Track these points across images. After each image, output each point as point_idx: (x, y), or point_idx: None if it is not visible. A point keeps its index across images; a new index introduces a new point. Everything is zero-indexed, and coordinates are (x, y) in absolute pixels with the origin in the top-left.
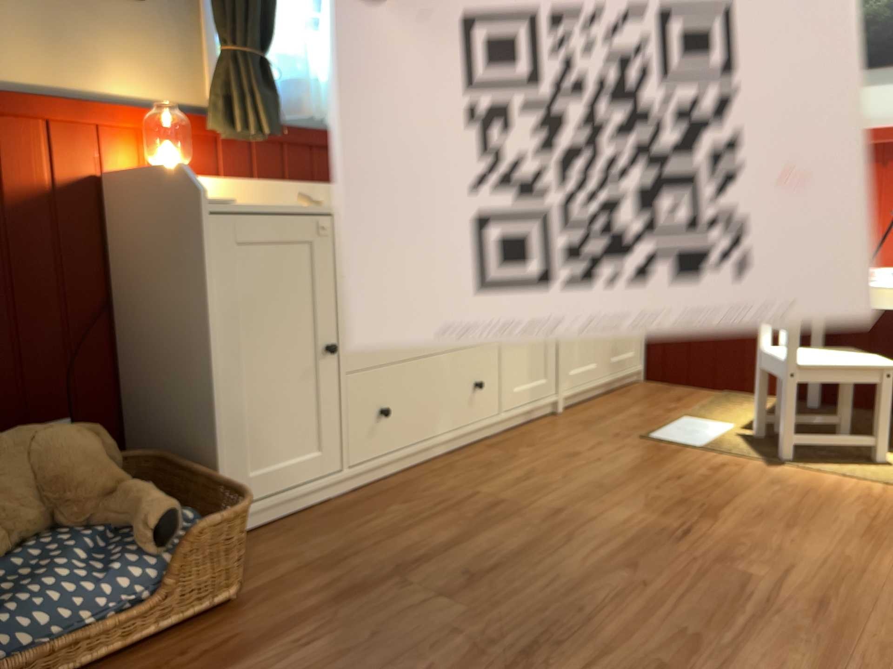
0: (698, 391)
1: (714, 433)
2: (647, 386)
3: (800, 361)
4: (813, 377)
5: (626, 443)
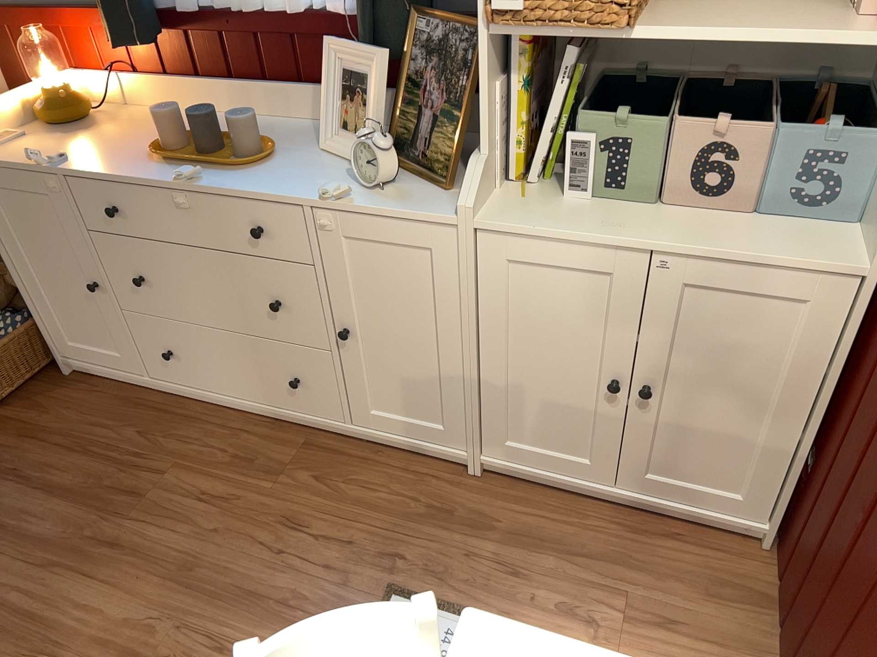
0: (751, 647)
1: None
2: (723, 558)
3: None
4: None
5: (358, 567)
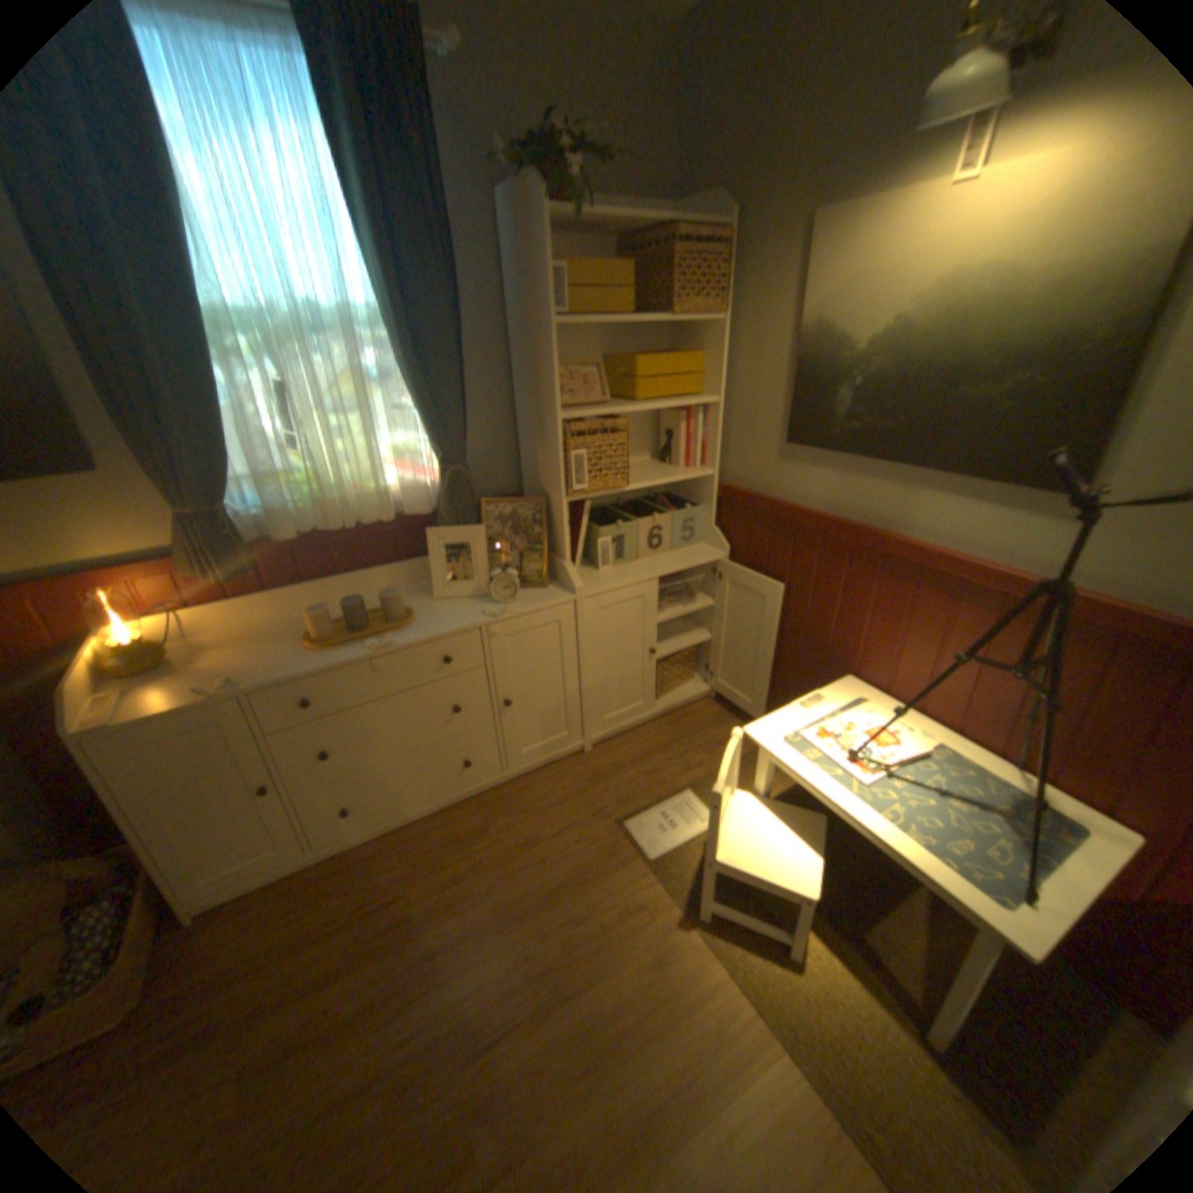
0: None
1: (684, 837)
2: (710, 710)
3: (725, 851)
4: (731, 874)
5: (593, 831)
